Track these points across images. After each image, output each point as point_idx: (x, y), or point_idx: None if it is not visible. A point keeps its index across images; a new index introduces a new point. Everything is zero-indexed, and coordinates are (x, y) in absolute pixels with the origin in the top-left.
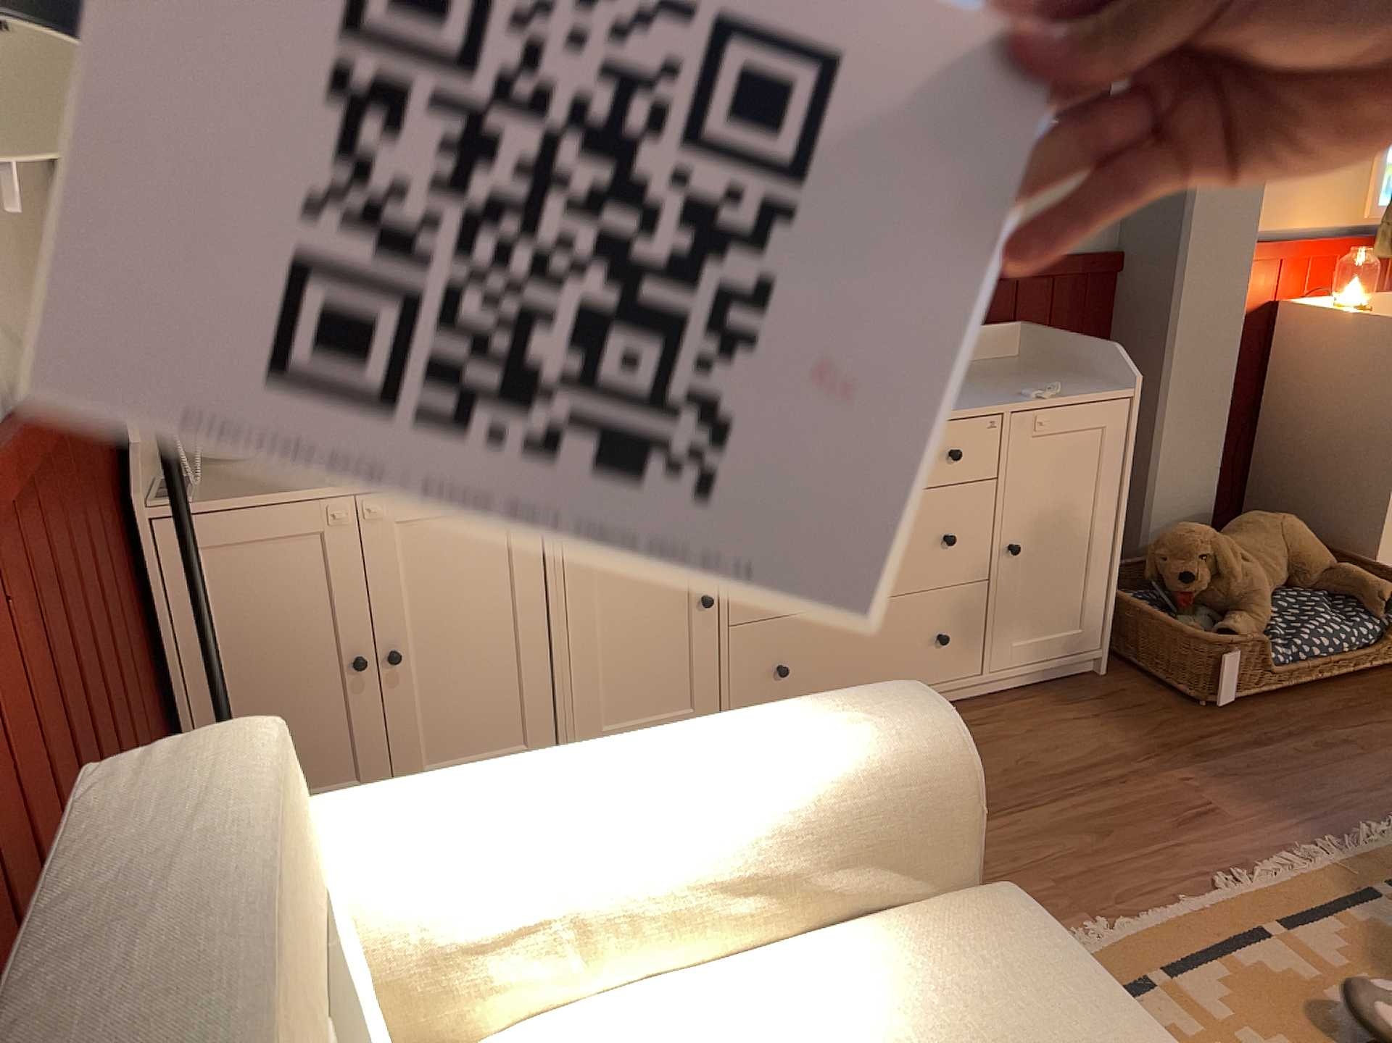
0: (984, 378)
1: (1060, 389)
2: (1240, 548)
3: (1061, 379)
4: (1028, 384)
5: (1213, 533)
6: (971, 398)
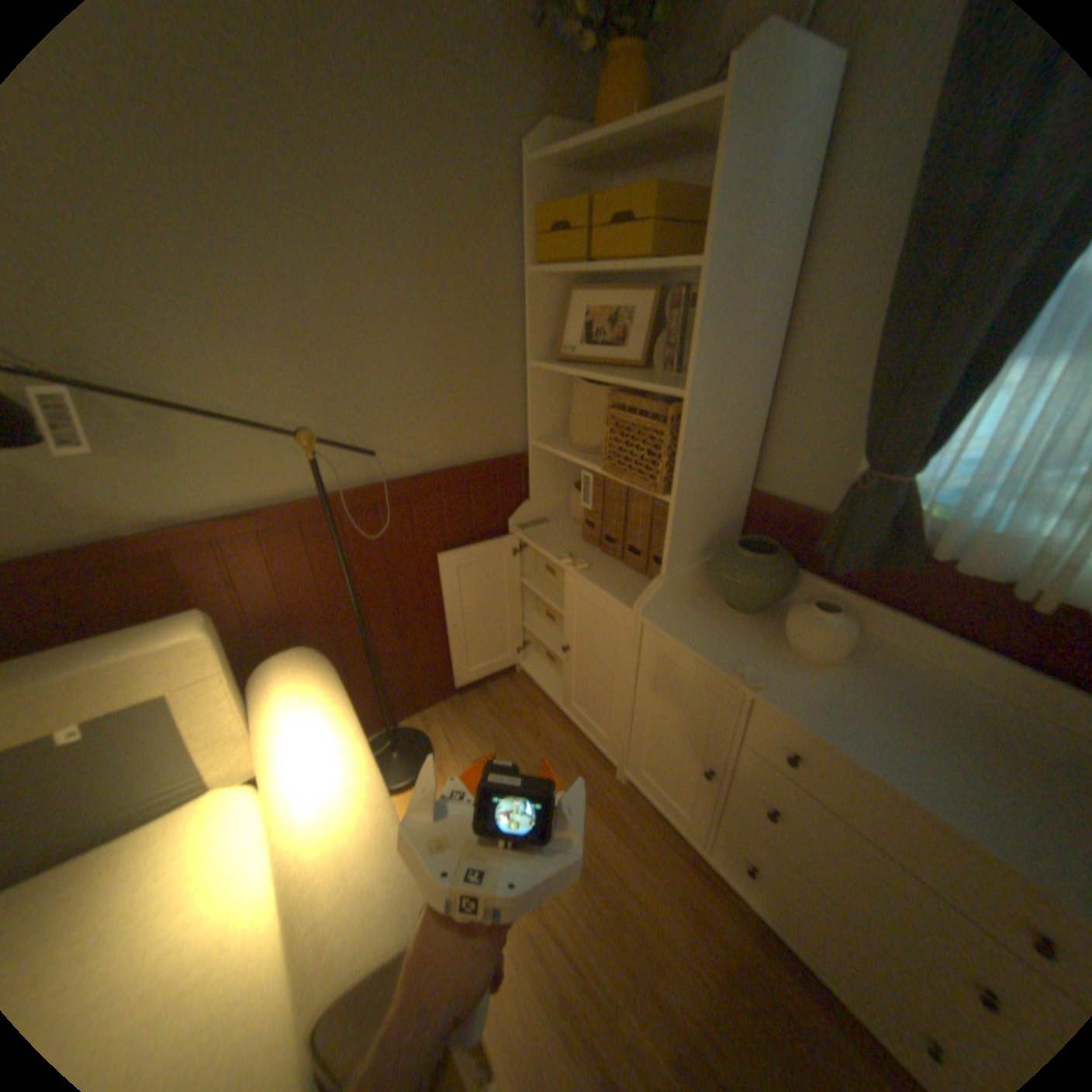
0: None
1: None
2: None
3: None
4: None
5: None
6: None
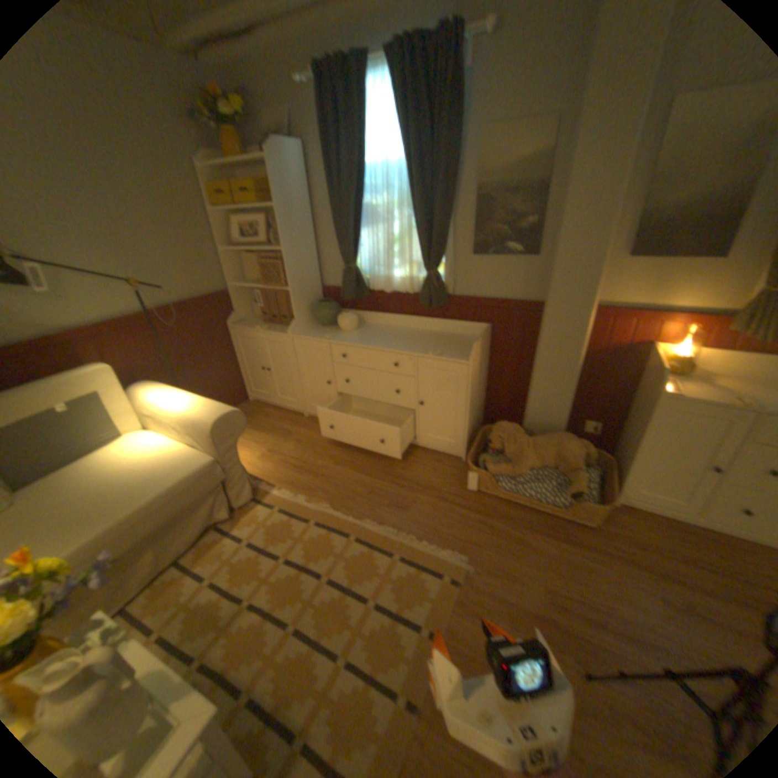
0: (443, 342)
1: (437, 353)
2: (533, 442)
3: (461, 350)
4: (446, 348)
5: (517, 430)
6: (414, 347)
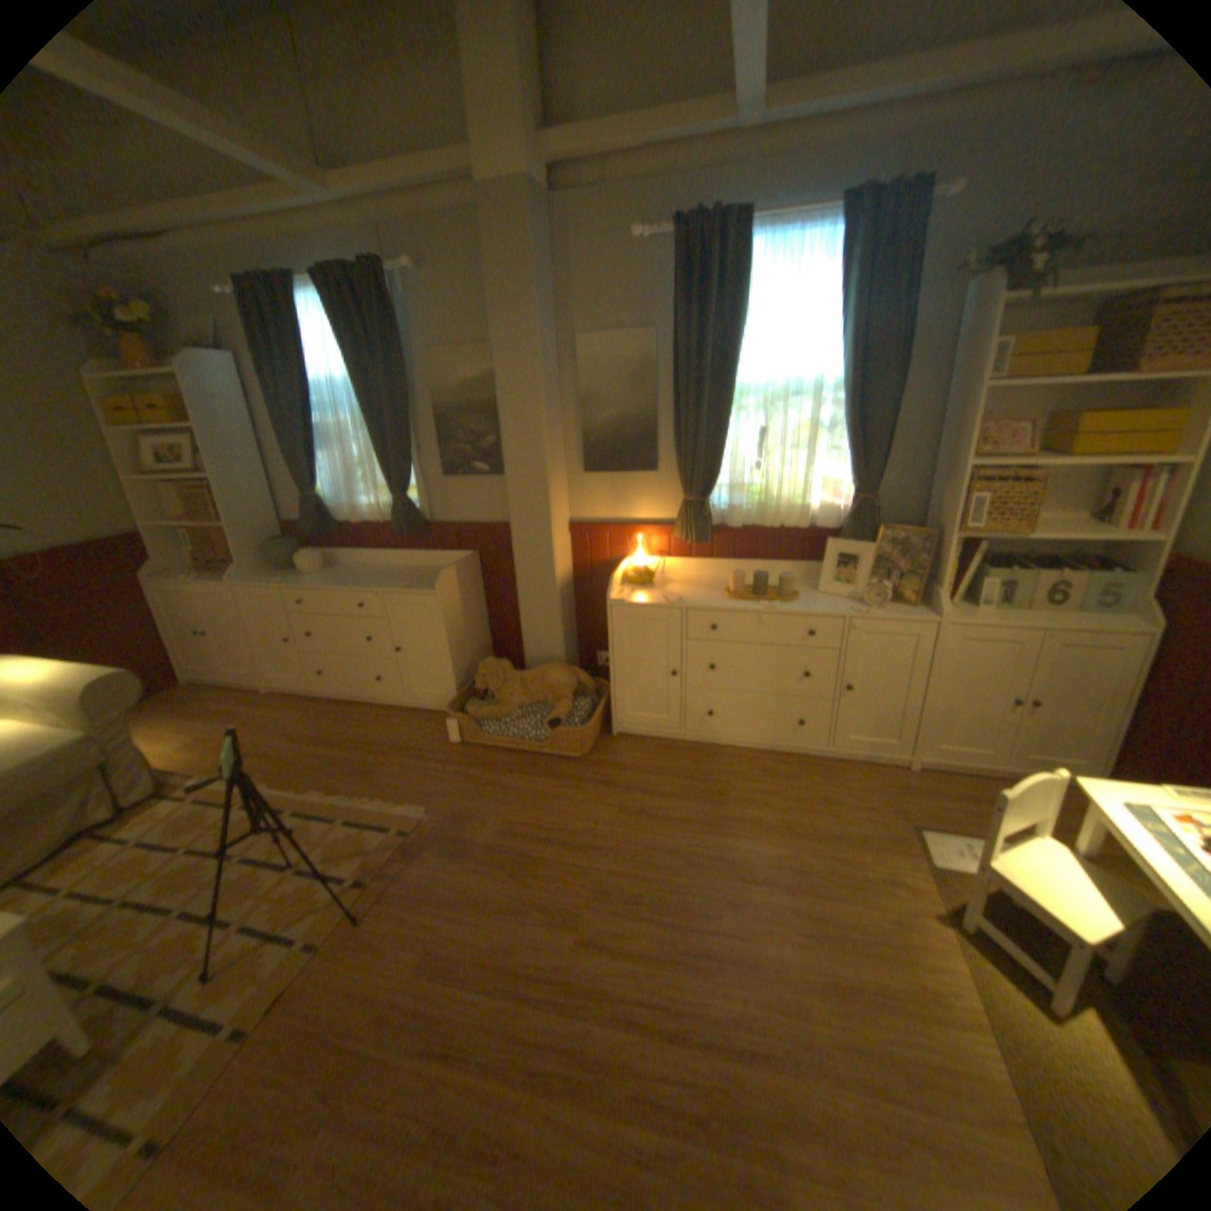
0: (421, 577)
1: (402, 588)
2: (521, 678)
3: (436, 583)
4: (419, 583)
5: (503, 667)
6: (381, 585)
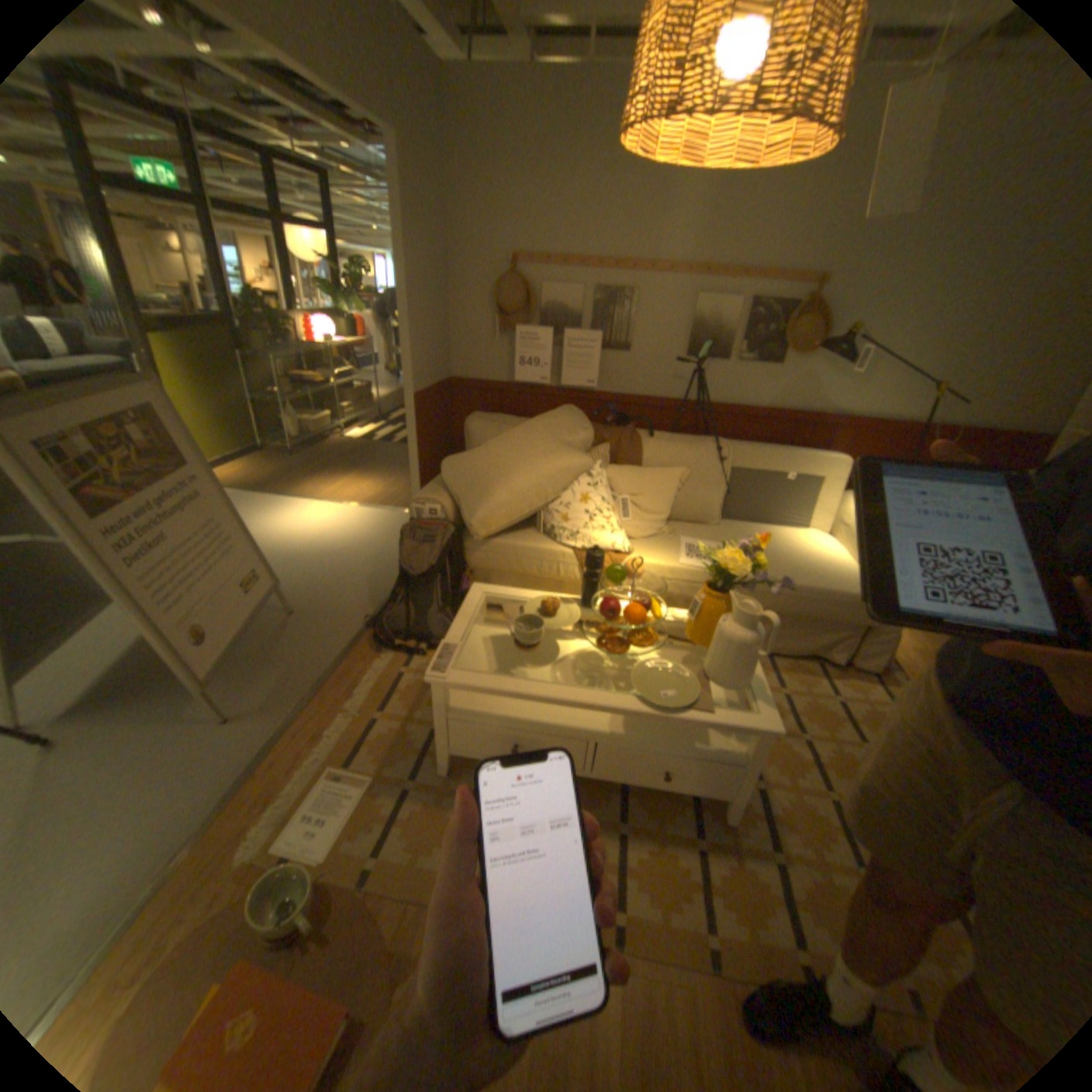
0: None
1: None
2: None
3: None
4: None
5: None
6: None
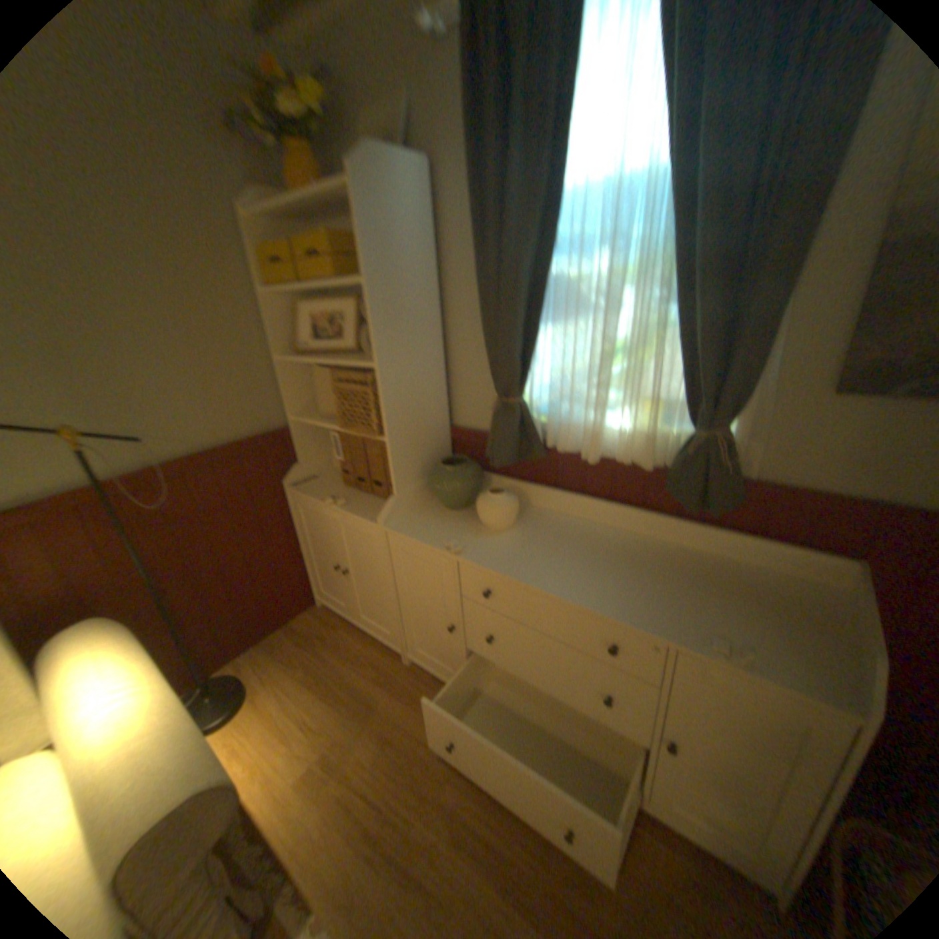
0: (738, 598)
1: (749, 660)
2: None
3: (811, 647)
4: (759, 630)
5: None
6: (666, 613)
